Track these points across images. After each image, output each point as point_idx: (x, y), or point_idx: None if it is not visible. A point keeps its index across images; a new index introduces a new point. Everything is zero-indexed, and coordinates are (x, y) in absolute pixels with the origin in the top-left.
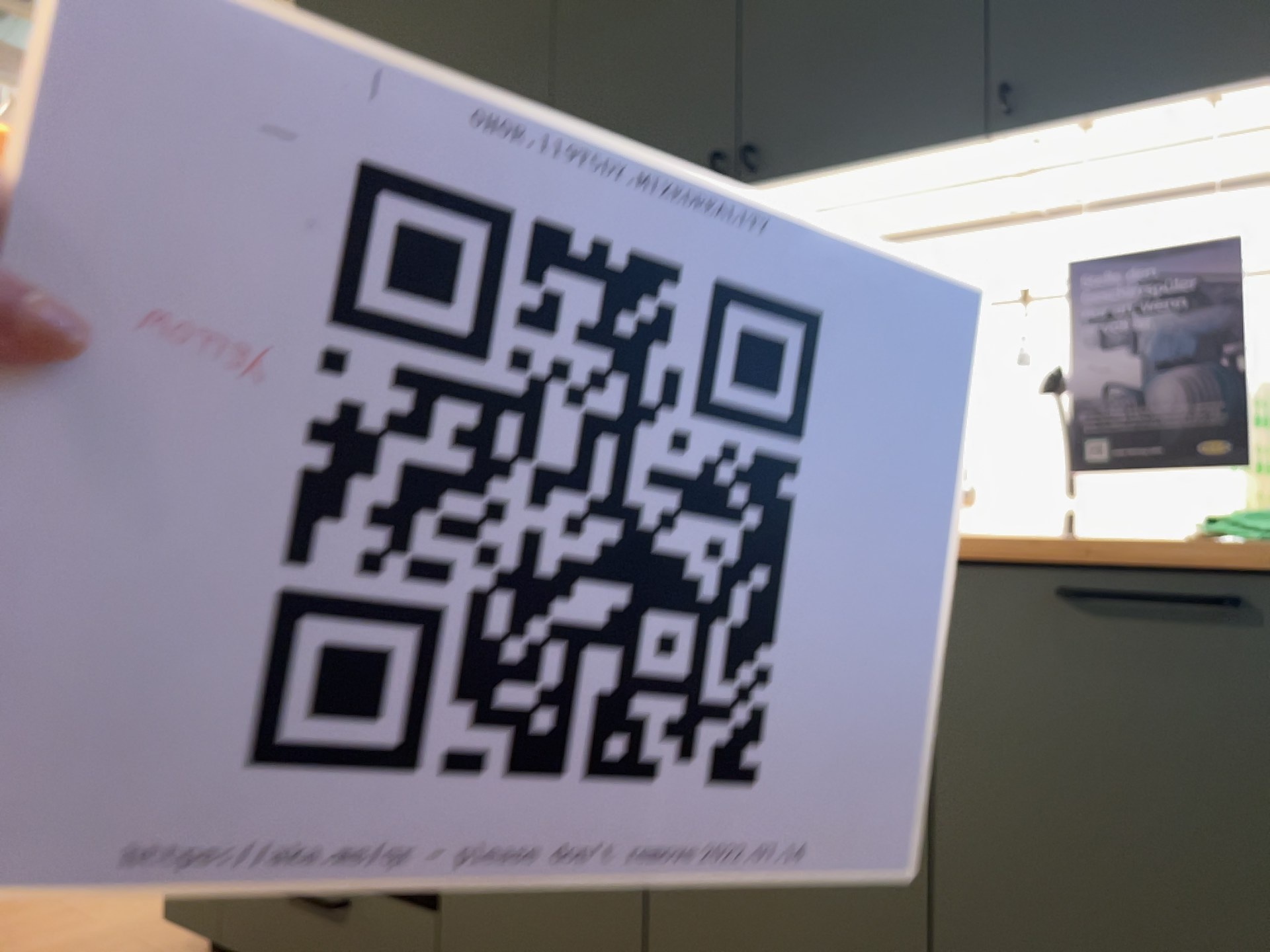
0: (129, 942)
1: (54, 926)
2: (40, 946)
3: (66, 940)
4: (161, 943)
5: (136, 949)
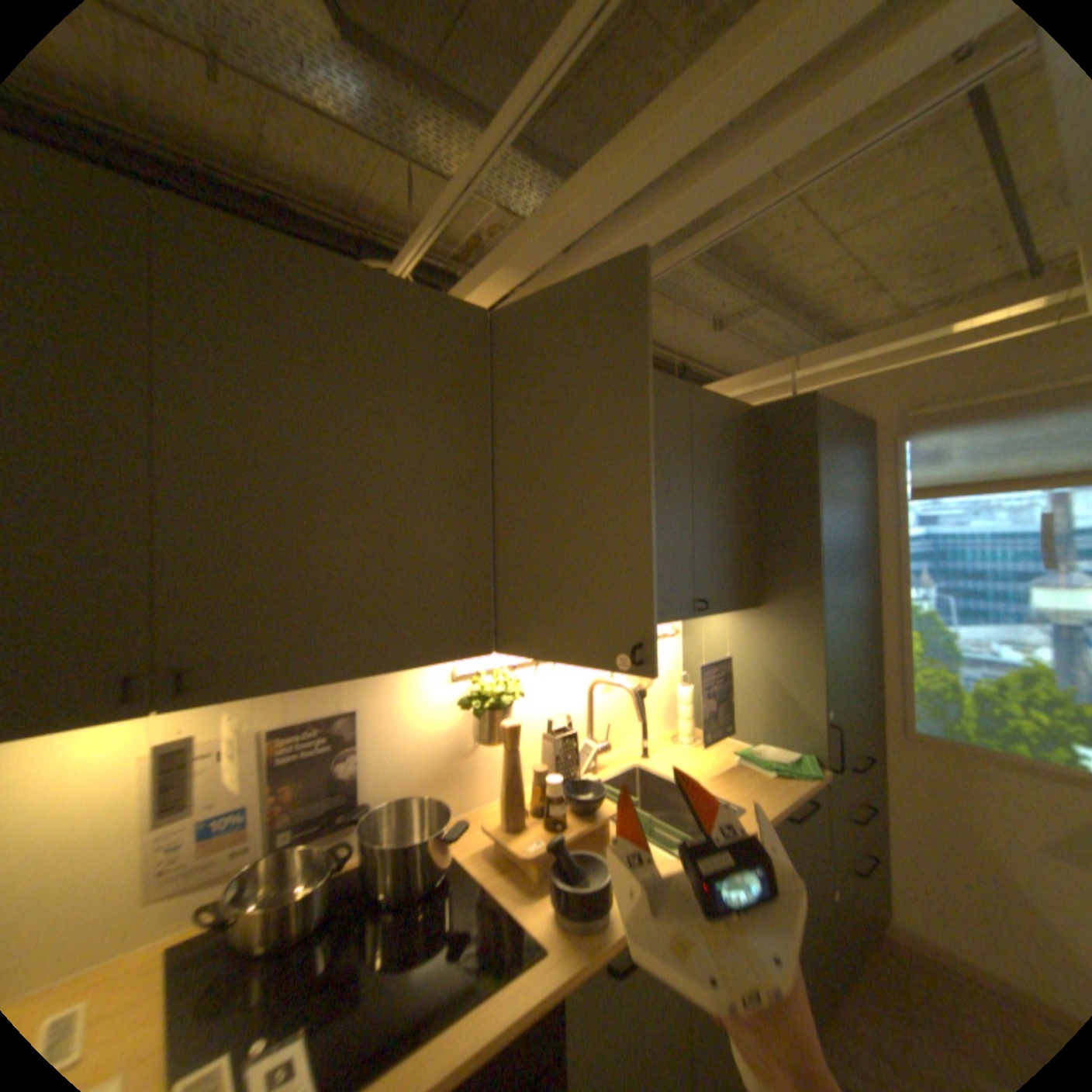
0: None
1: None
2: None
3: None
4: None
5: None
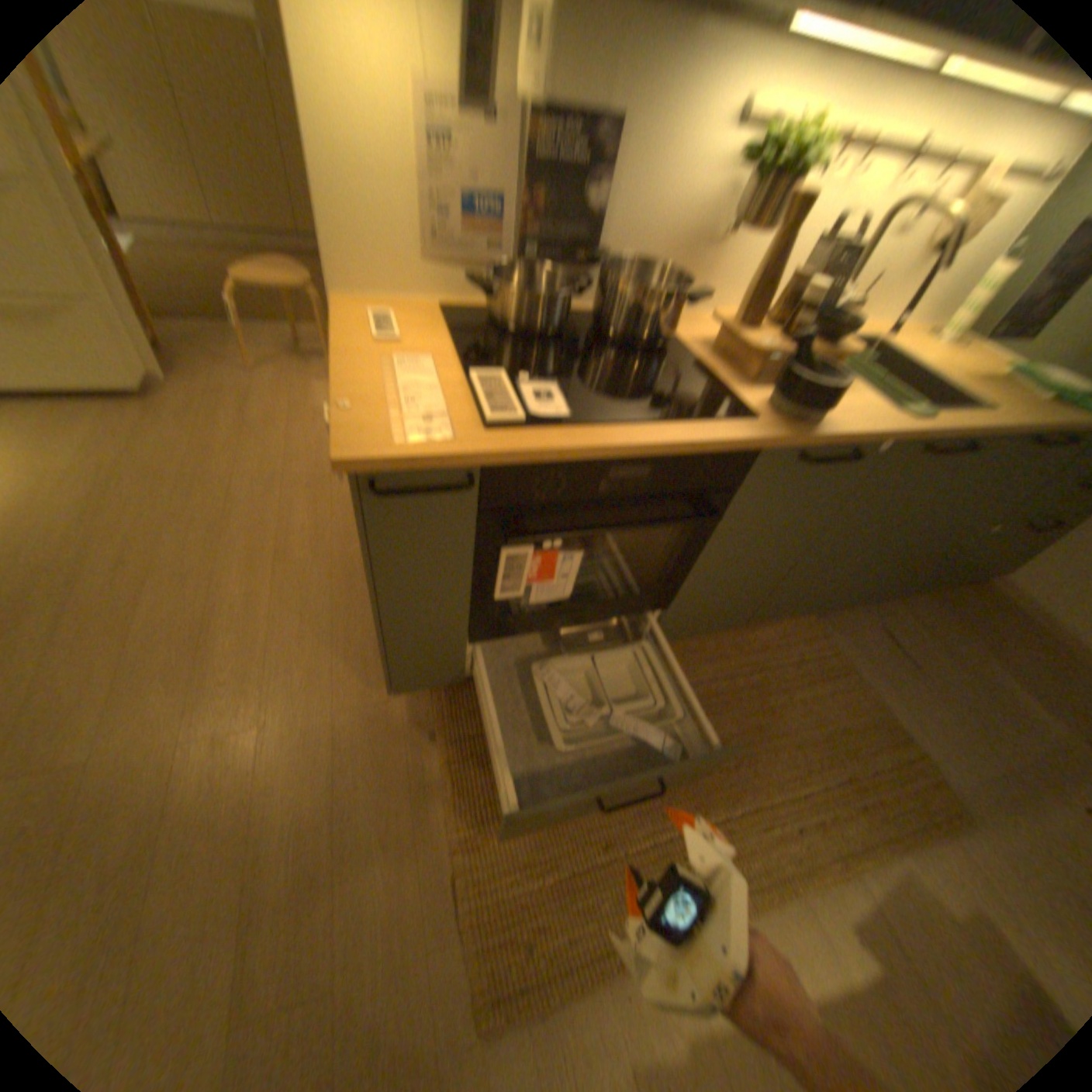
0: (321, 710)
1: (232, 748)
2: (267, 766)
3: (273, 747)
4: (343, 693)
5: (340, 710)
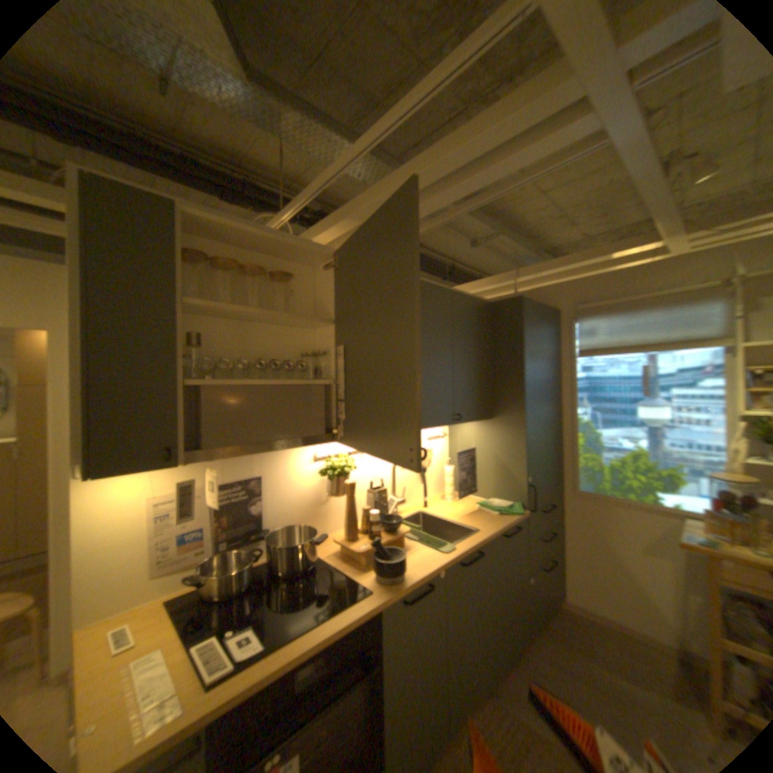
0: None
1: None
2: None
3: None
4: None
5: None
